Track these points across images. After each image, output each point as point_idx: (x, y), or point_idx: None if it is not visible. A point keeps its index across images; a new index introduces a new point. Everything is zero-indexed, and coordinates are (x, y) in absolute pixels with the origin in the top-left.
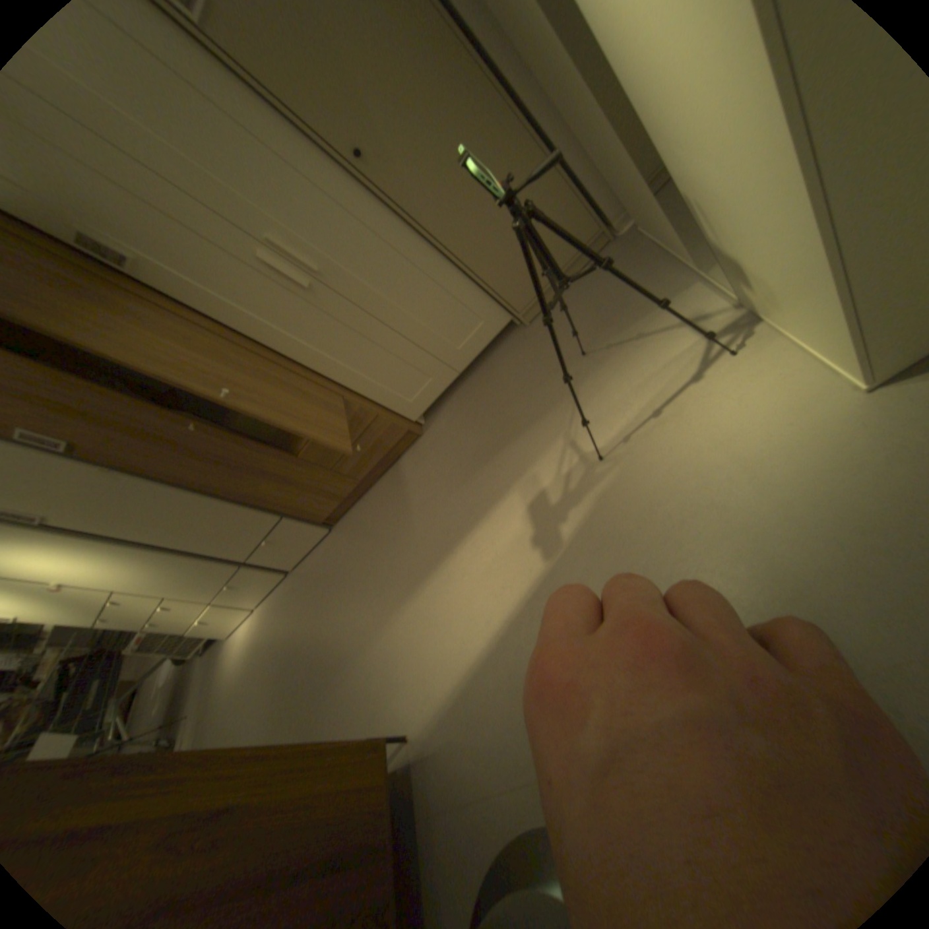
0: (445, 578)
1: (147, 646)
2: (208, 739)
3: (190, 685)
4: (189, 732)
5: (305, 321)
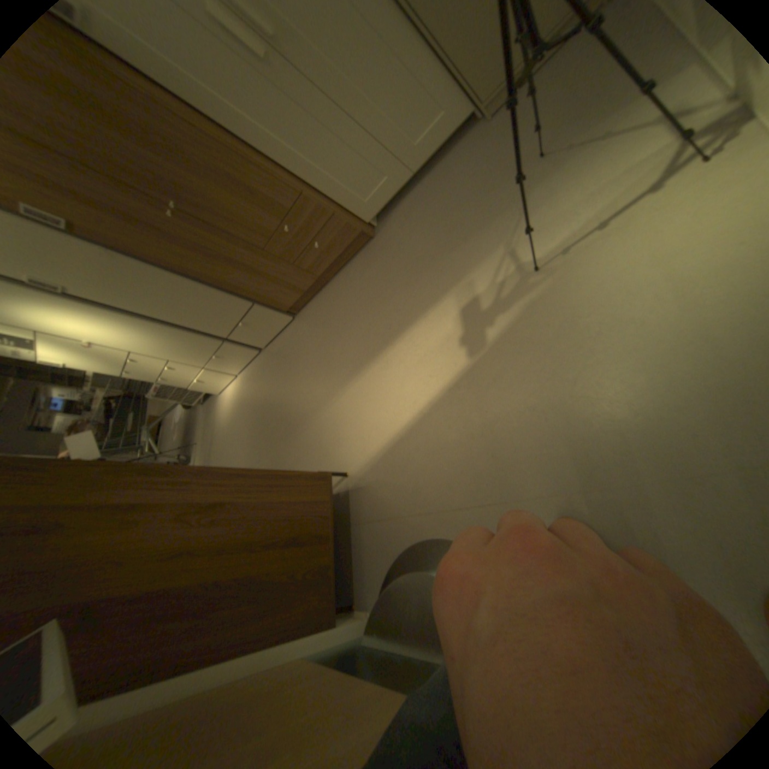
0: (383, 364)
1: (161, 394)
2: (211, 459)
3: (196, 423)
4: (198, 453)
5: (261, 101)
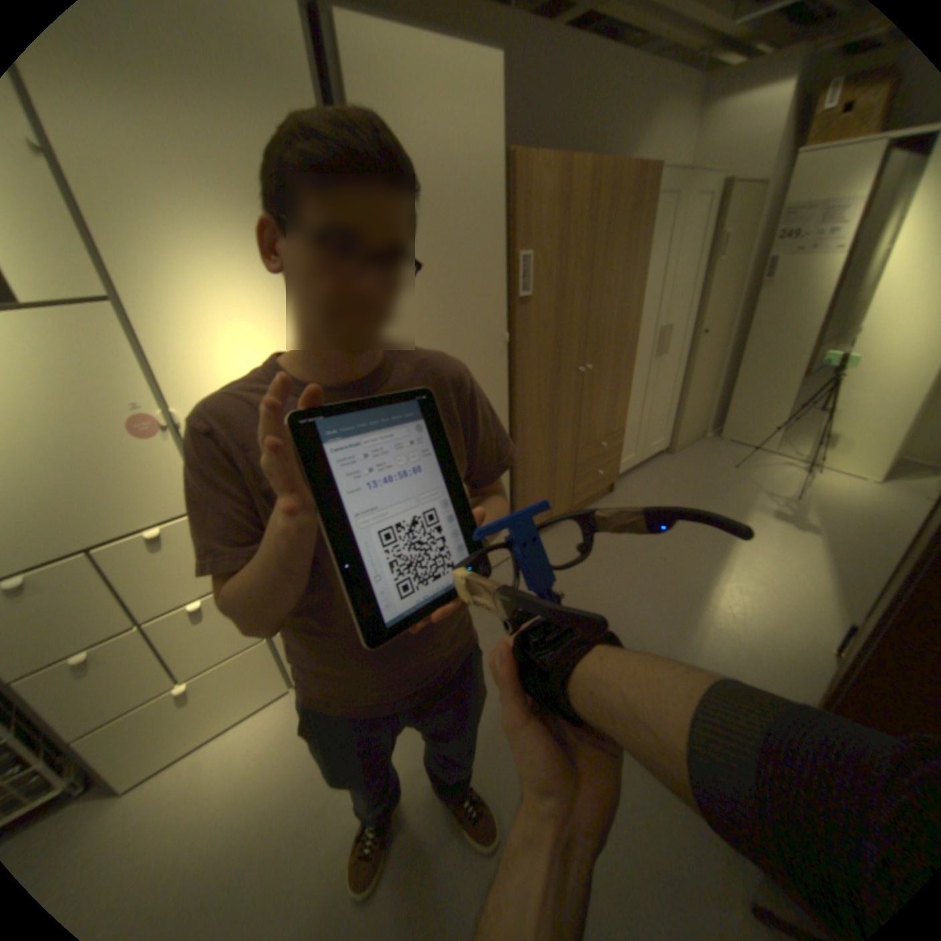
0: (747, 558)
1: None
2: None
3: None
4: None
5: (640, 372)
